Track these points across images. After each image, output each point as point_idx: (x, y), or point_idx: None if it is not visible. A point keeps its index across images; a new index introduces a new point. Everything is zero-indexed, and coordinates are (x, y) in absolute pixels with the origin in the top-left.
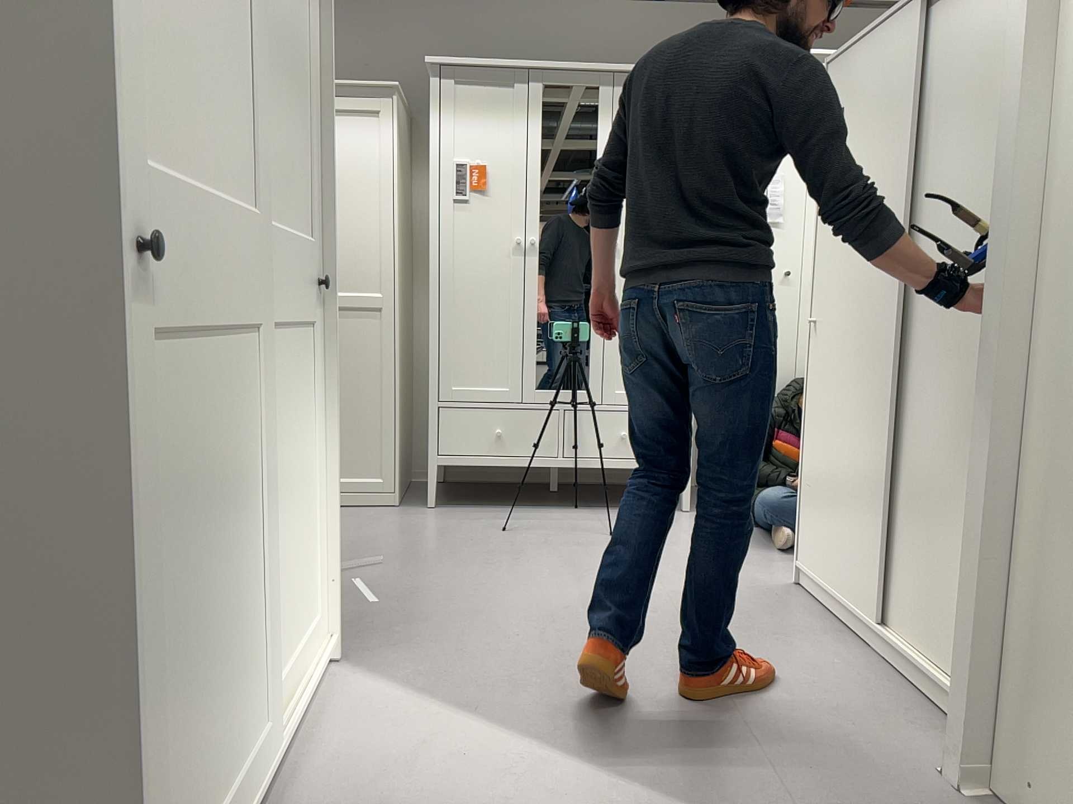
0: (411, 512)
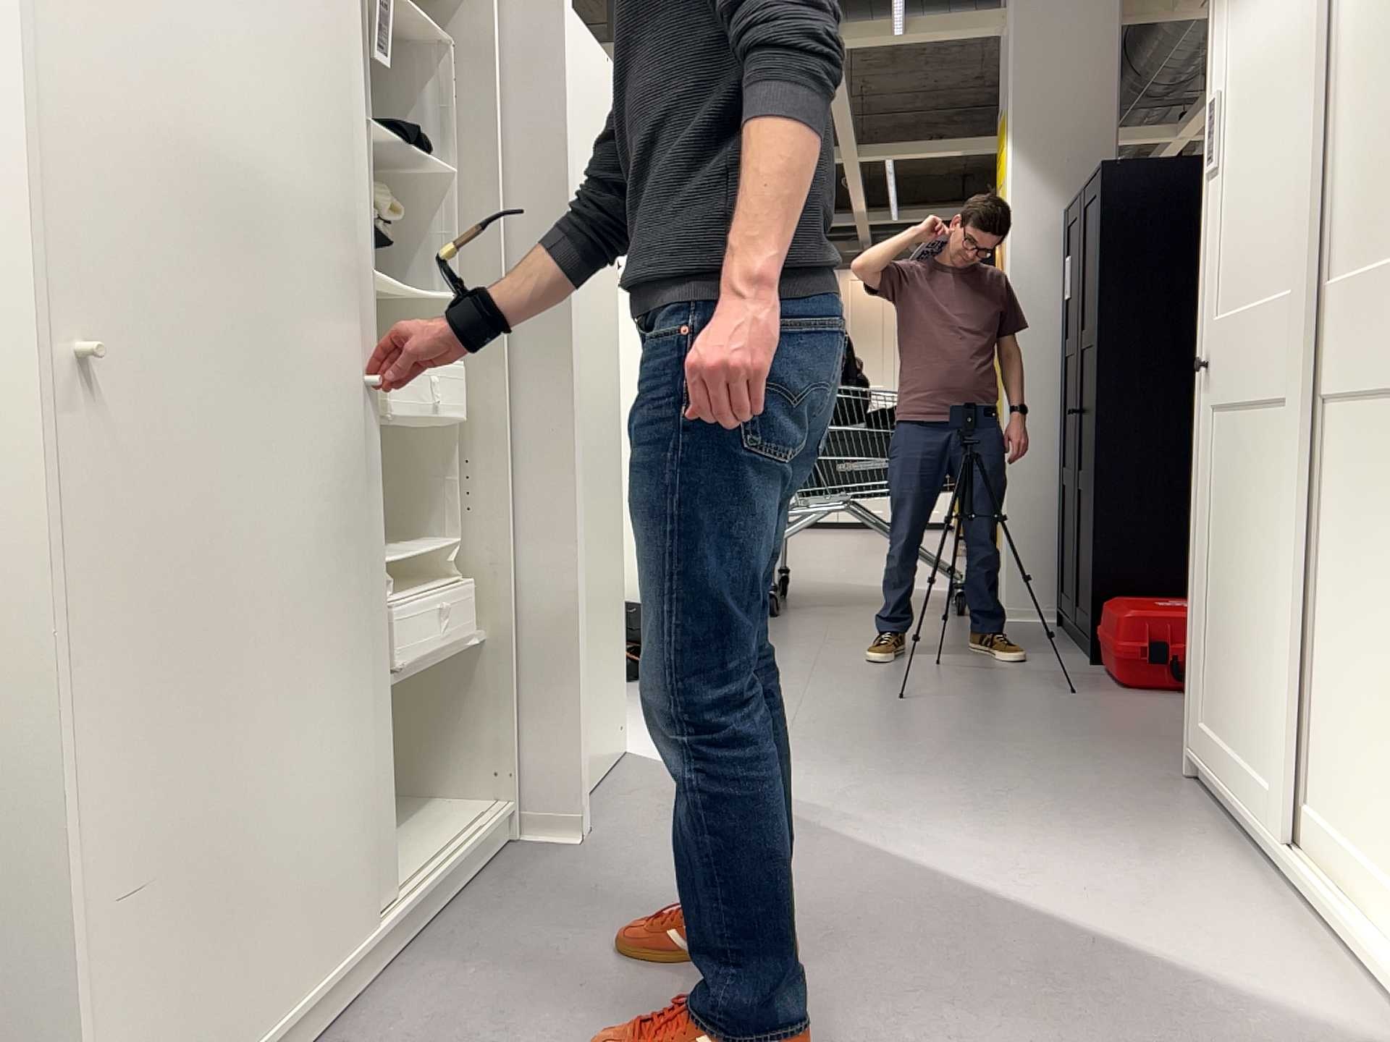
0: None
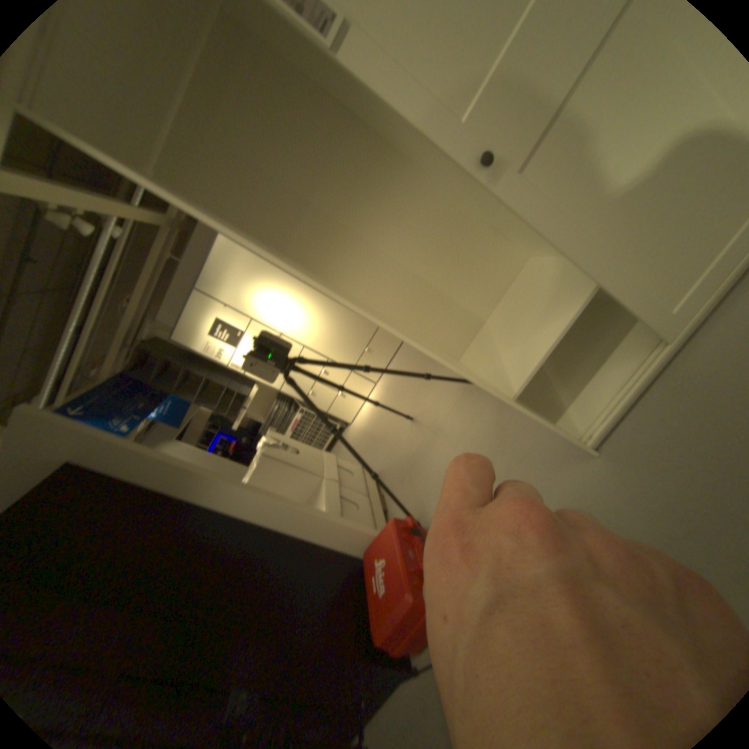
0: None
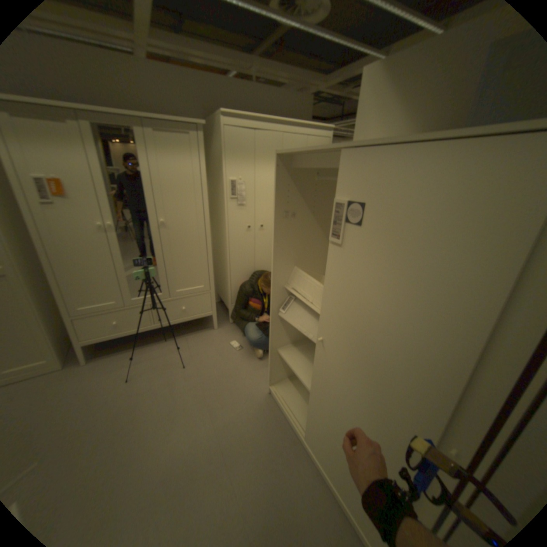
0: (69, 374)
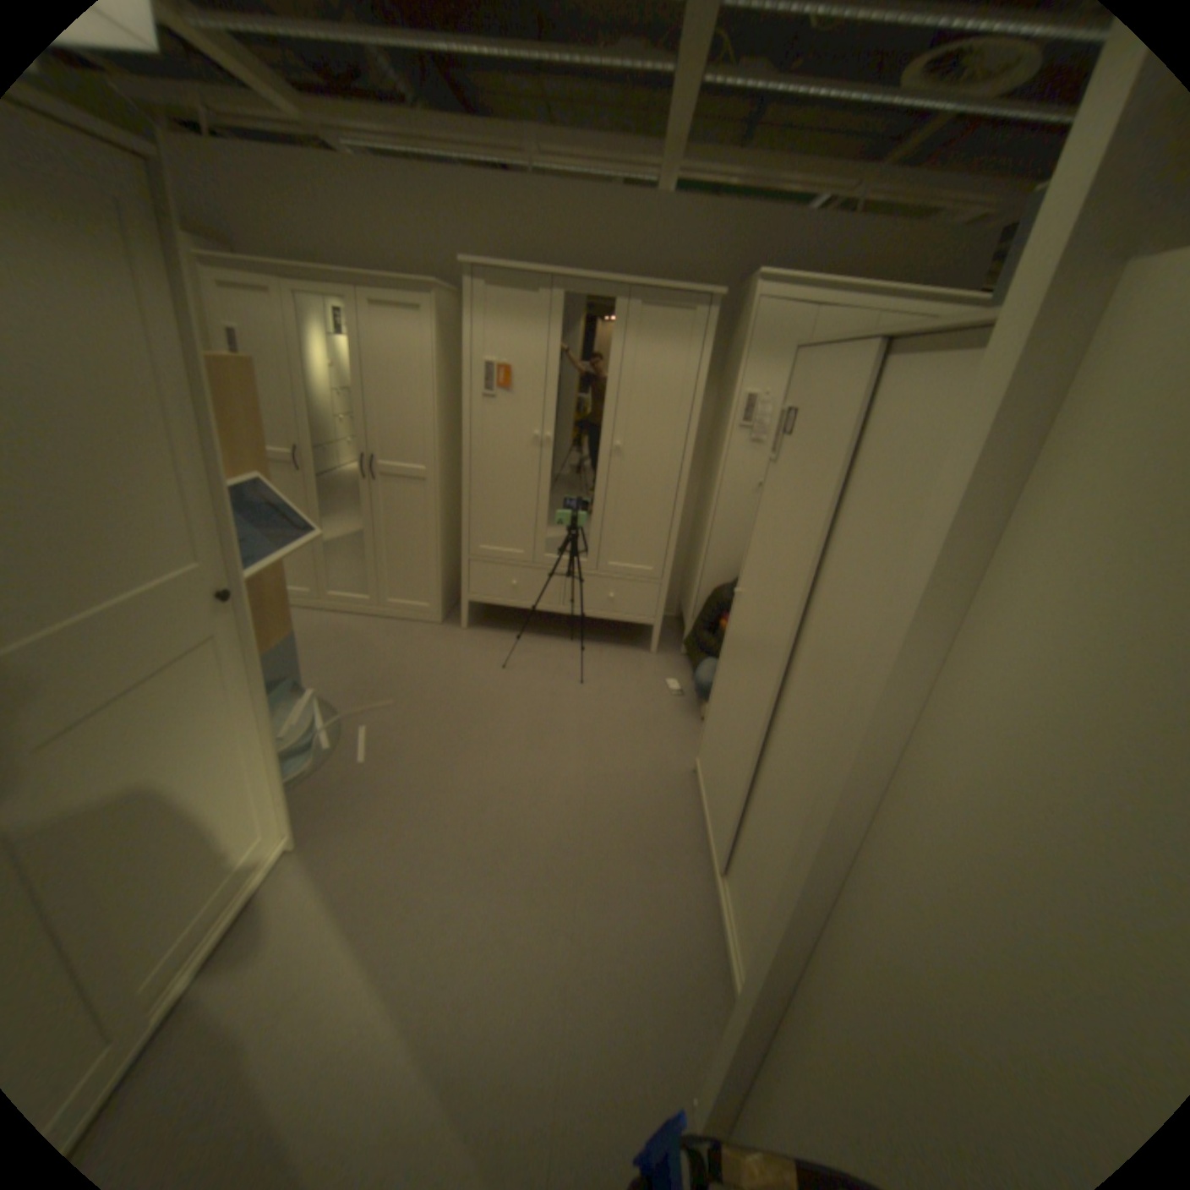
0: (447, 633)
